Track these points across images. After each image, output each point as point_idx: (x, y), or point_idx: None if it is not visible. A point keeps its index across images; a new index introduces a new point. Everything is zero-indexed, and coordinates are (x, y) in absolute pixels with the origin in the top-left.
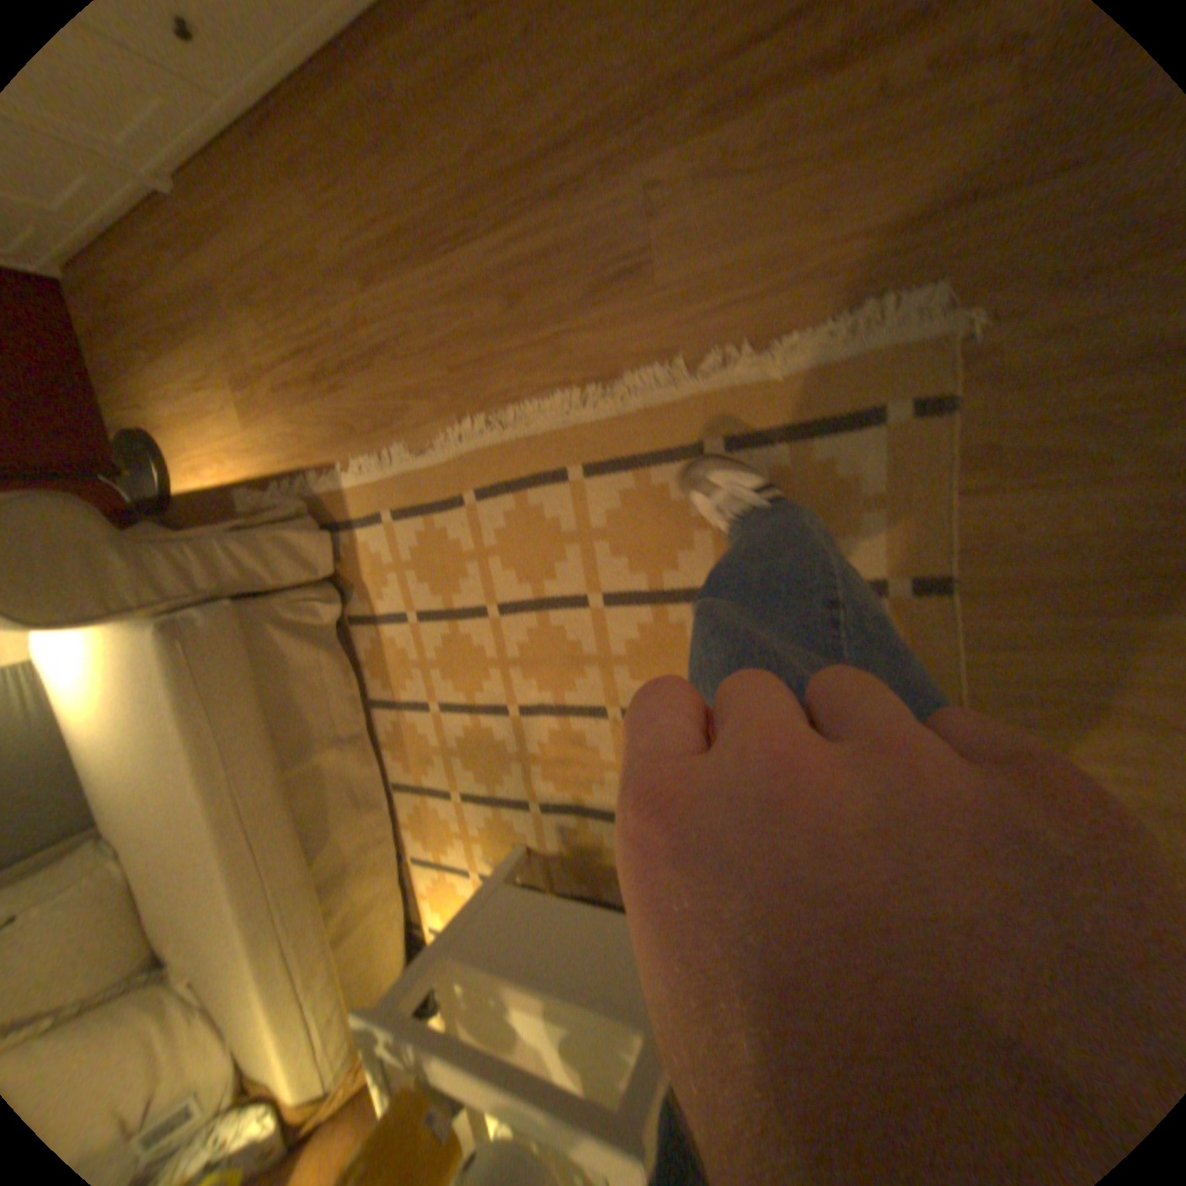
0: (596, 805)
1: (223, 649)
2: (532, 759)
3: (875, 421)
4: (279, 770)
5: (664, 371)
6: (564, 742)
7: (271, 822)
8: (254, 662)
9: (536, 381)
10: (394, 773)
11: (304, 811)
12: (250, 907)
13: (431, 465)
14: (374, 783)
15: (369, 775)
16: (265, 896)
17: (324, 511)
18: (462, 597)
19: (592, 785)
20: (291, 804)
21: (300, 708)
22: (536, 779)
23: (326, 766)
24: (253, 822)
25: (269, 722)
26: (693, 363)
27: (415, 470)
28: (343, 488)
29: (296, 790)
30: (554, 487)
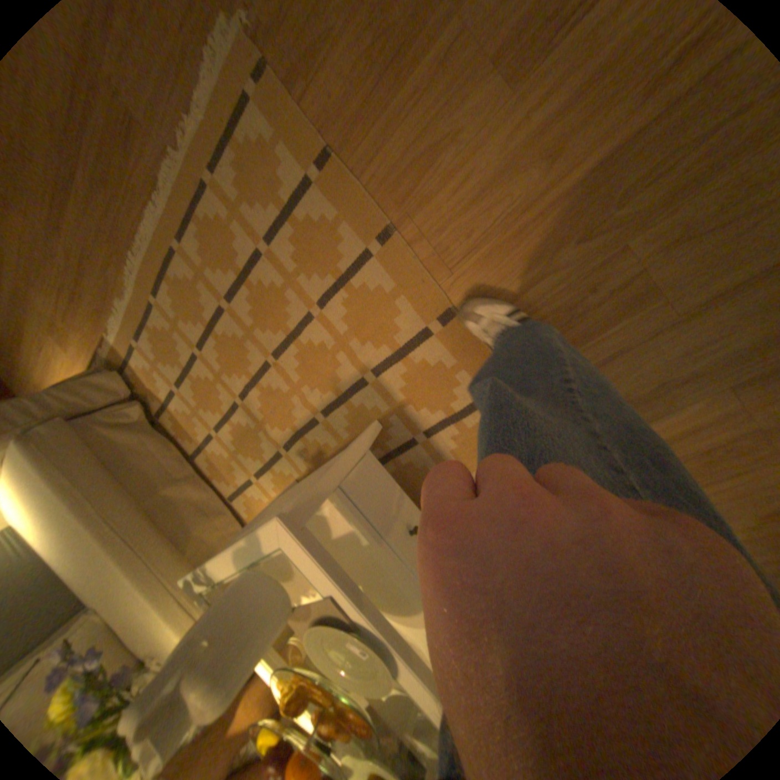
0: (300, 422)
1: (61, 441)
2: (262, 422)
3: (243, 100)
4: (131, 500)
5: (166, 159)
6: (265, 398)
7: (136, 527)
8: (92, 448)
9: (133, 214)
10: (223, 490)
11: (166, 523)
12: (141, 577)
13: (128, 297)
14: (213, 500)
15: (207, 496)
16: (149, 570)
17: (111, 364)
18: (181, 357)
19: (291, 412)
20: (154, 520)
21: (137, 467)
22: (270, 432)
23: (172, 496)
24: (122, 529)
25: (117, 478)
26: (172, 144)
27: (125, 306)
28: (109, 344)
29: (154, 512)
30: (171, 259)
